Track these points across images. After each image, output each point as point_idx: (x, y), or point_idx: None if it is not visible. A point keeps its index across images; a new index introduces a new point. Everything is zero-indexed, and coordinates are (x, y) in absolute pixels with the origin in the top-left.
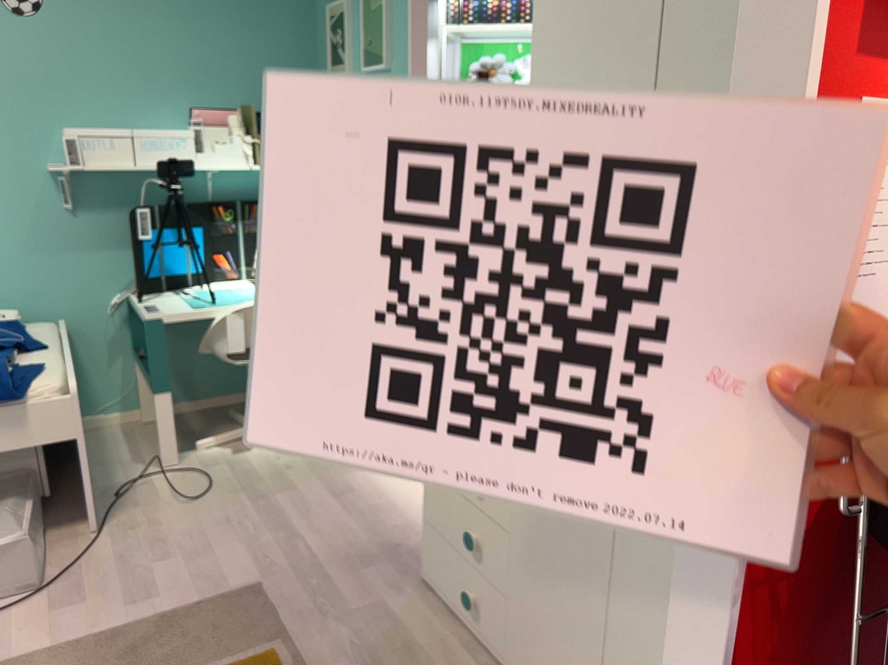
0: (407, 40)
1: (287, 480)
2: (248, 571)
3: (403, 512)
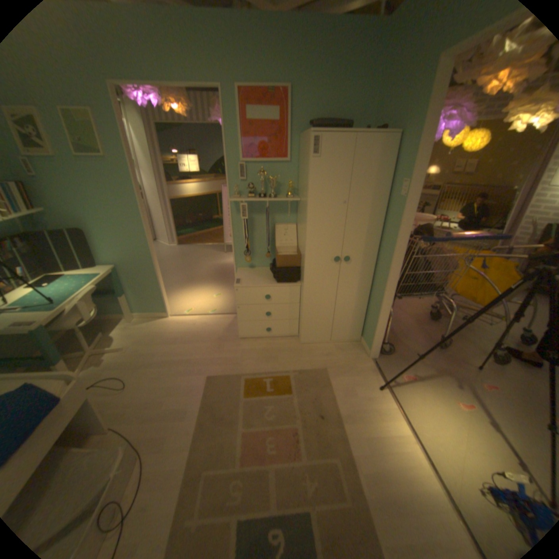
0: (120, 143)
1: (146, 355)
2: (196, 379)
3: (202, 331)
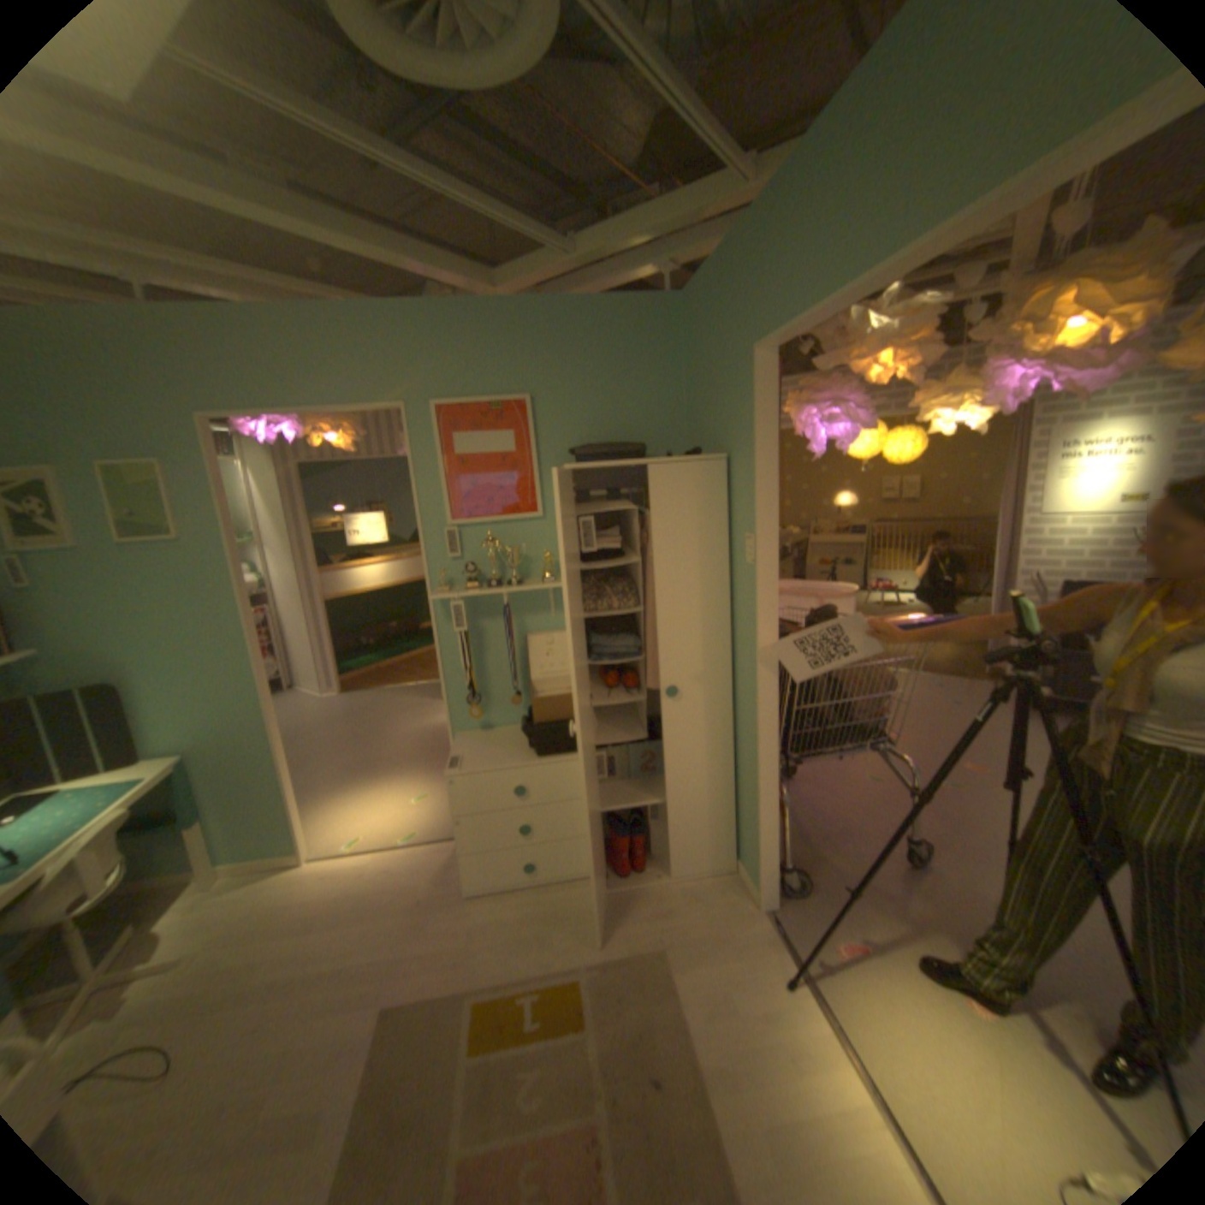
0: (213, 513)
1: (237, 970)
2: (355, 1020)
3: (380, 893)
